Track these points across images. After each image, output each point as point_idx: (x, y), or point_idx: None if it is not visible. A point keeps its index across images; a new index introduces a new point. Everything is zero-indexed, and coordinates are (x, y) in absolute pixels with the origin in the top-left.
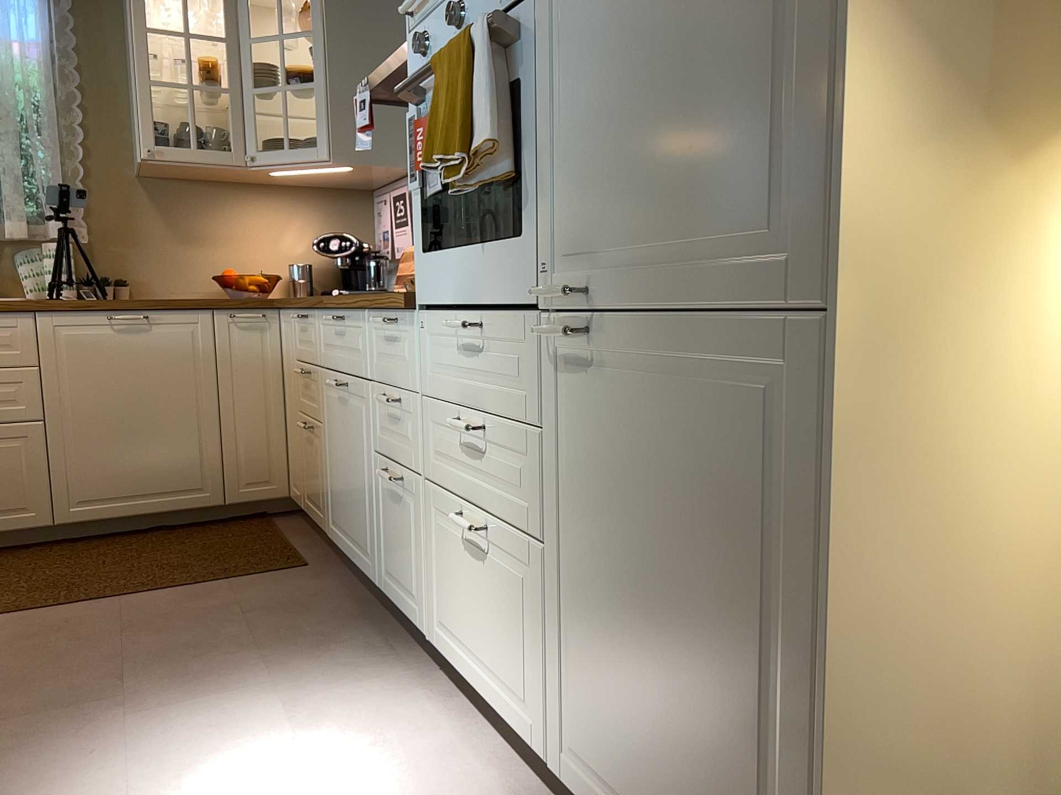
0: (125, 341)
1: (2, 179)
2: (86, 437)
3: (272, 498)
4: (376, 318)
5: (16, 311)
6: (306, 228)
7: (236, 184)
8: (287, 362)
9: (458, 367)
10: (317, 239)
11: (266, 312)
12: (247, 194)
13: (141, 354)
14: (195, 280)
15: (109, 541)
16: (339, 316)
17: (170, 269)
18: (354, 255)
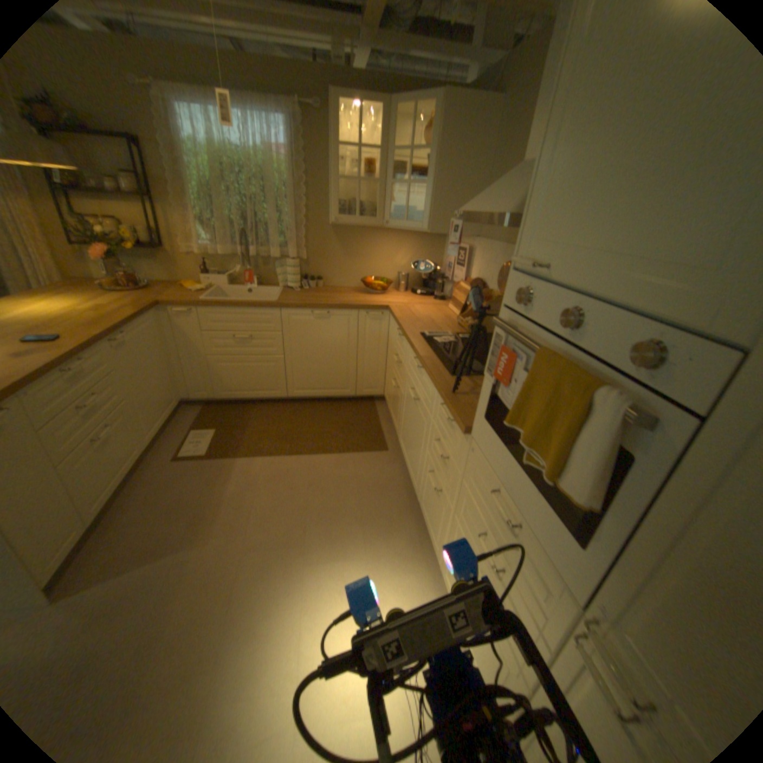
0: (318, 324)
1: (269, 225)
2: (301, 364)
3: (376, 396)
4: (442, 409)
5: (272, 309)
6: (408, 253)
7: (377, 228)
8: (390, 342)
9: (490, 509)
10: (413, 259)
11: (383, 313)
12: (382, 234)
13: (325, 331)
14: (352, 278)
15: (308, 405)
16: (420, 368)
17: (341, 272)
18: (431, 274)
